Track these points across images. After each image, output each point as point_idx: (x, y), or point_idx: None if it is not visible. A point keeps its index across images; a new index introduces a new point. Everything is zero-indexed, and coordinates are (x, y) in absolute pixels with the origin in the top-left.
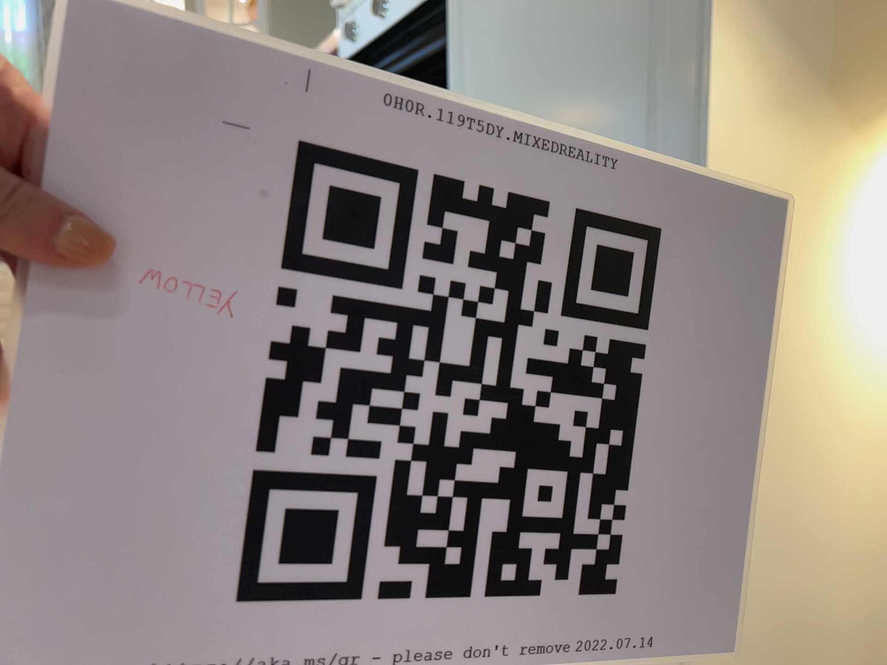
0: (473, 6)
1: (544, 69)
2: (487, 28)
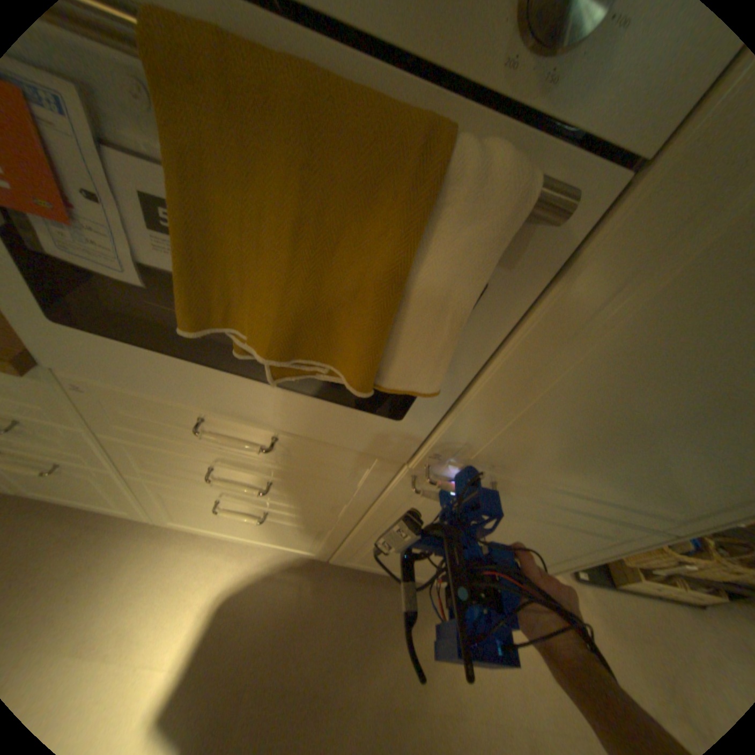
0: (654, 271)
1: (683, 424)
2: (652, 331)
